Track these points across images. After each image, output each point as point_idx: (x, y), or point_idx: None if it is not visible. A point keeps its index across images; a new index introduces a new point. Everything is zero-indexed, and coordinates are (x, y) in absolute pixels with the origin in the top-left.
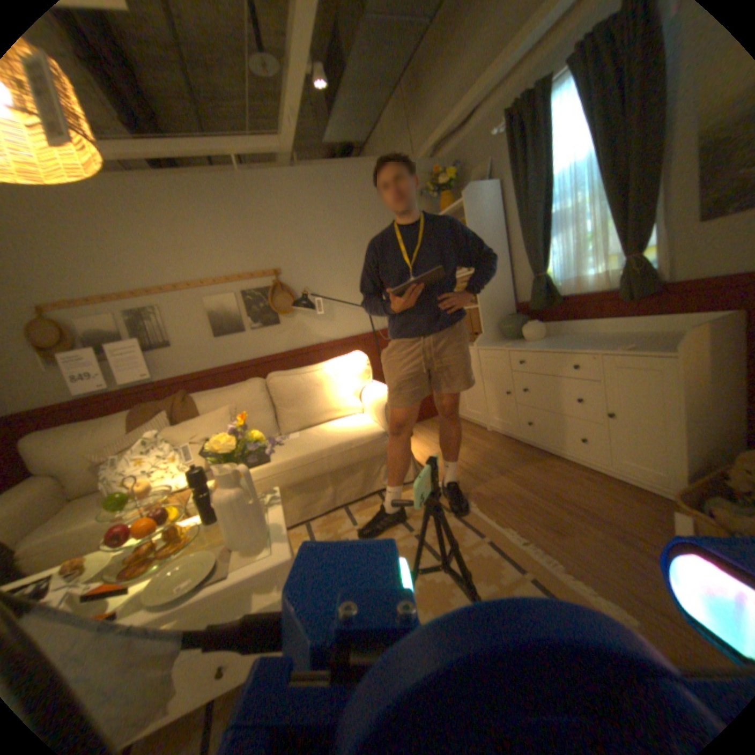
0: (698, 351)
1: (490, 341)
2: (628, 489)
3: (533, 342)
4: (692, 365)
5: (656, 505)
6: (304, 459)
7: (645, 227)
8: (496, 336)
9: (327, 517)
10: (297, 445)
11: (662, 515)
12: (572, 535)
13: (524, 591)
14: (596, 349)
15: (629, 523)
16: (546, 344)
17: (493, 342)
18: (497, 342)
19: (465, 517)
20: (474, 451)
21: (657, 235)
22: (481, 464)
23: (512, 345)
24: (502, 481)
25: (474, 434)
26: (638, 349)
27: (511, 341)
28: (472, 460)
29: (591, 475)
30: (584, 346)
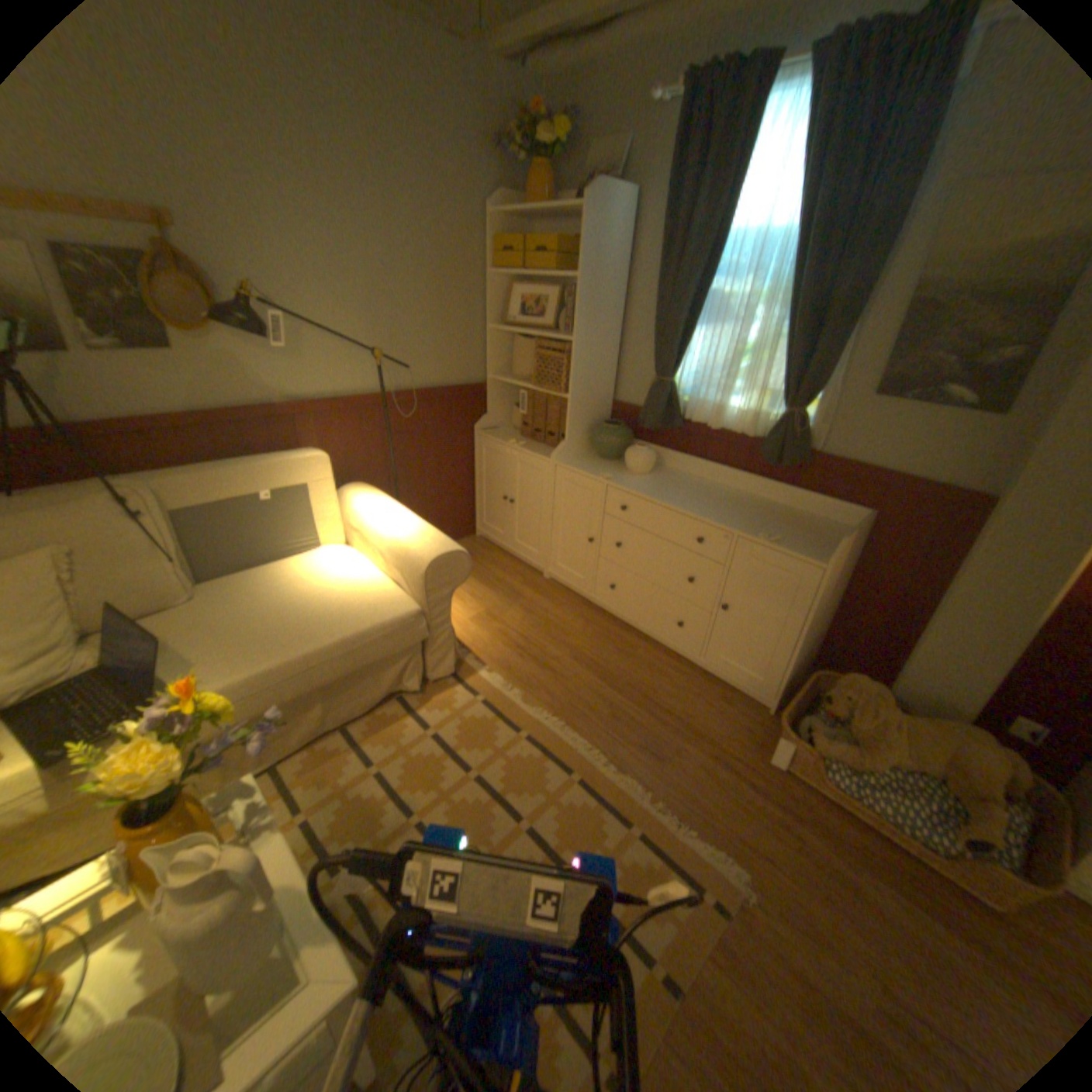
0: (840, 563)
1: (573, 456)
2: (716, 685)
3: (638, 479)
4: (831, 579)
5: (743, 710)
6: (277, 676)
7: (821, 378)
8: (581, 448)
9: (312, 753)
10: (253, 642)
11: (750, 723)
12: (670, 759)
13: (633, 855)
14: (730, 526)
15: (723, 736)
16: (659, 490)
17: (577, 458)
18: (584, 461)
19: (541, 740)
20: (531, 615)
21: (825, 389)
22: (545, 641)
23: (611, 478)
24: (577, 672)
25: (525, 582)
26: (780, 543)
27: (604, 464)
28: (531, 632)
29: (677, 663)
30: (713, 514)
